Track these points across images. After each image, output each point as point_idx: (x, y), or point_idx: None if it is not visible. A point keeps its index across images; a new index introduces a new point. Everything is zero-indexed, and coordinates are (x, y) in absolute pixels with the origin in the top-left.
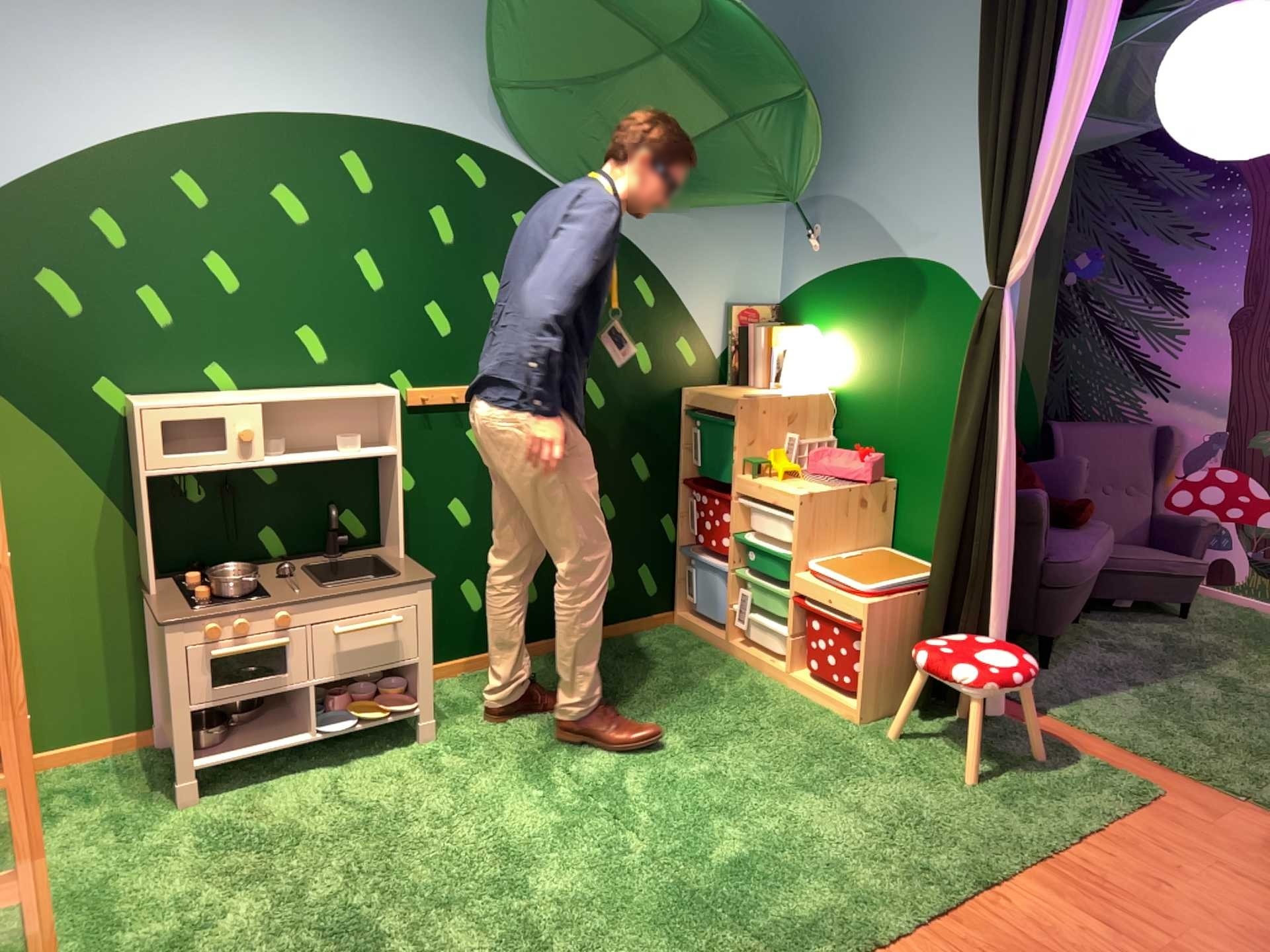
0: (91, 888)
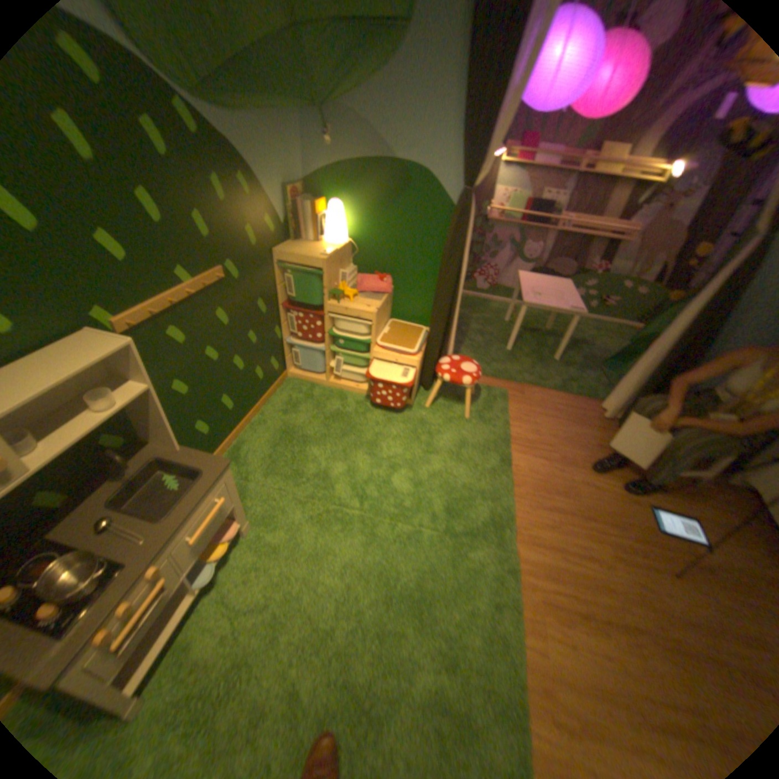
0: None
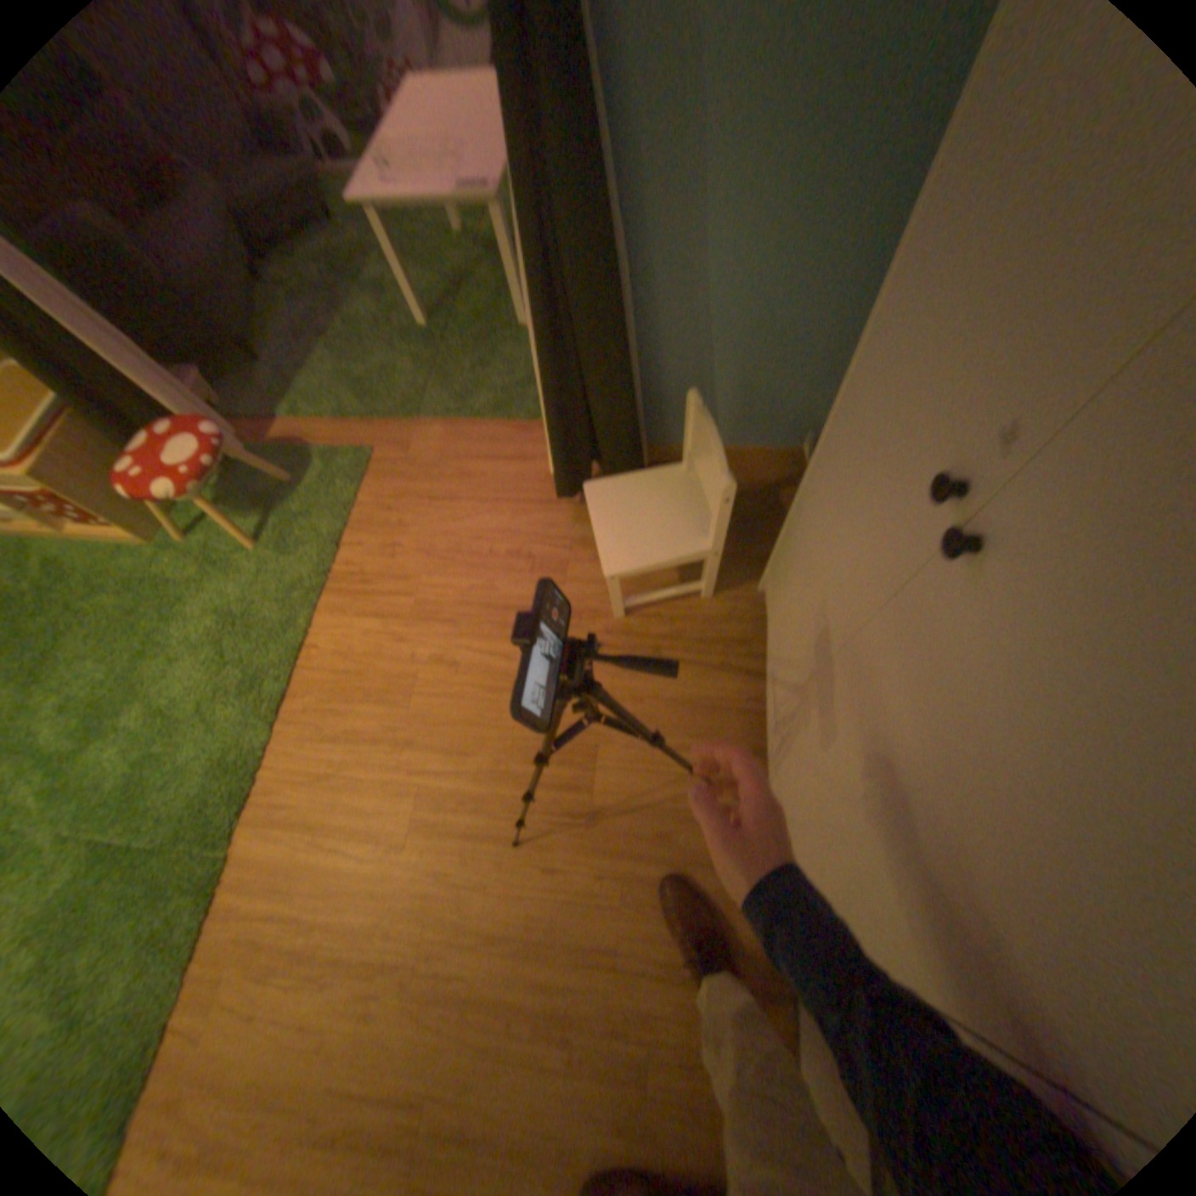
0: None
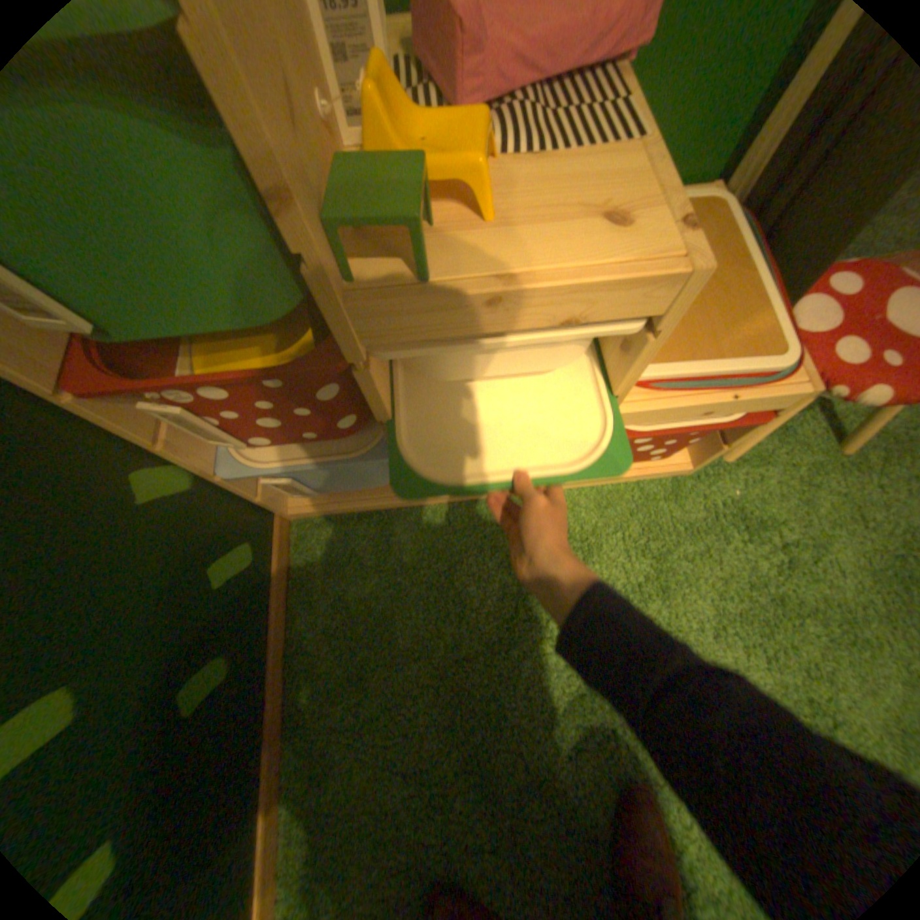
0: None
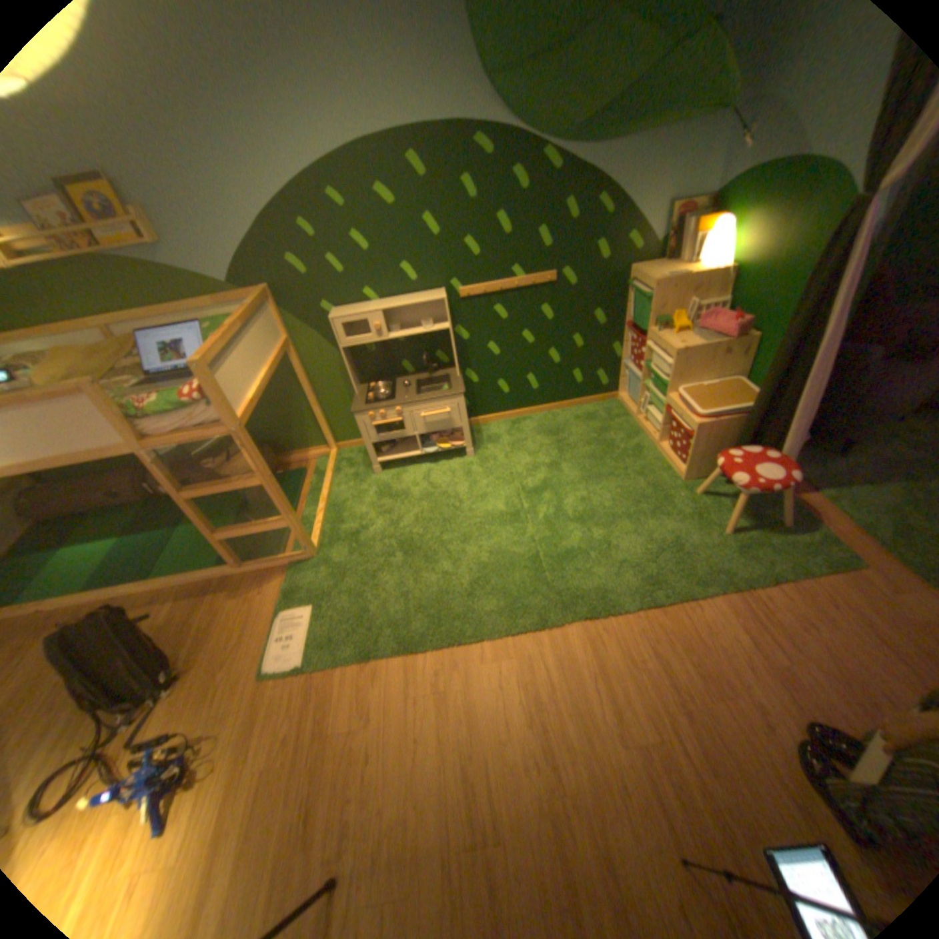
0: (340, 504)
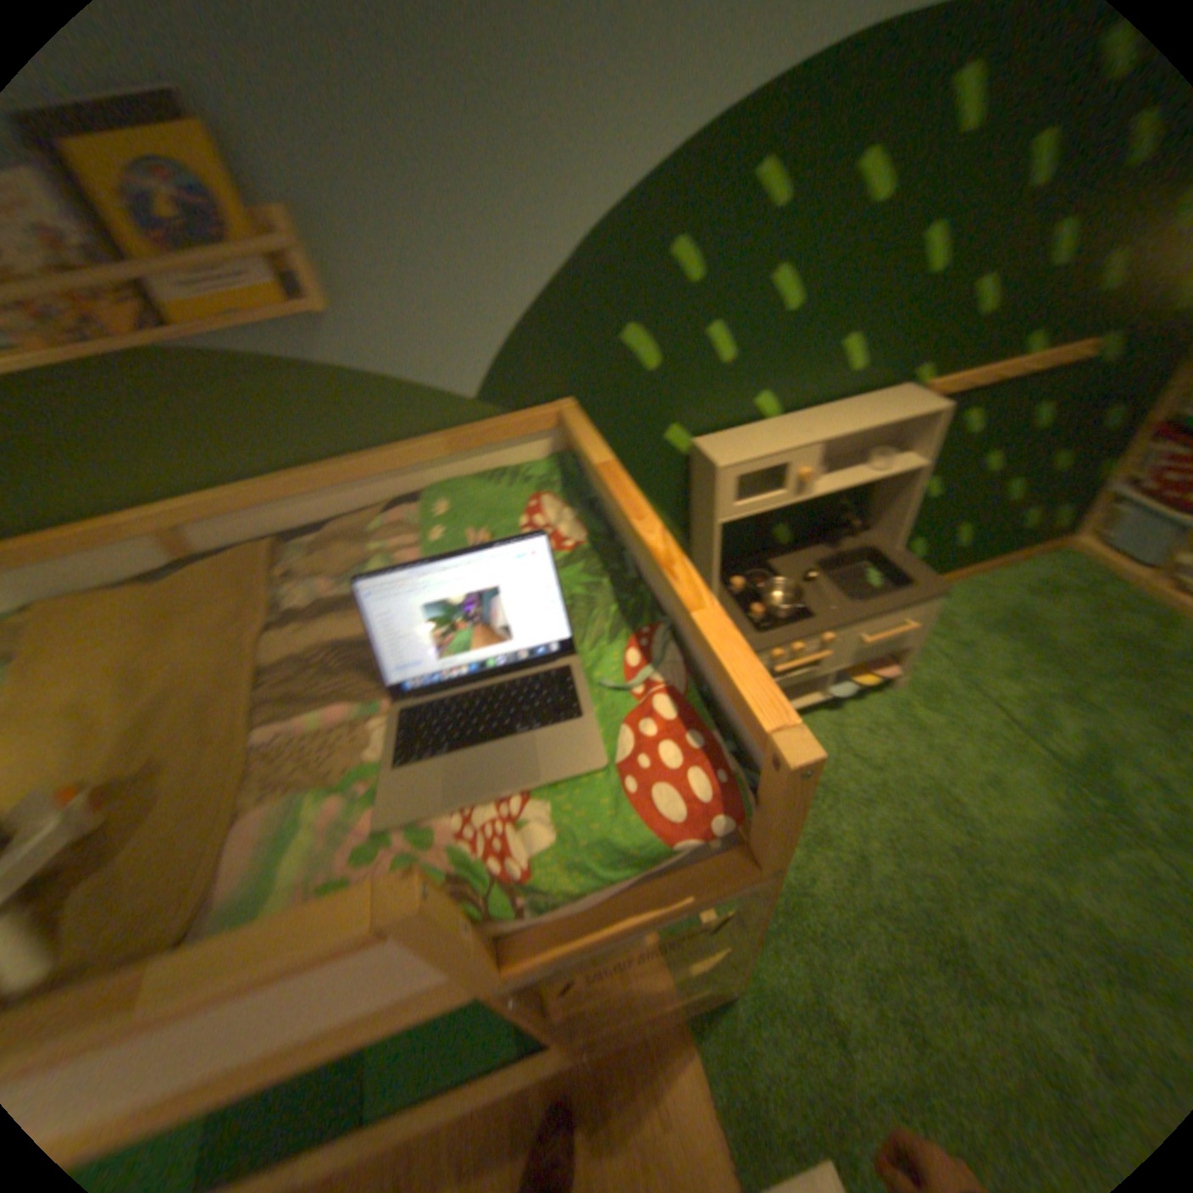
0: None
